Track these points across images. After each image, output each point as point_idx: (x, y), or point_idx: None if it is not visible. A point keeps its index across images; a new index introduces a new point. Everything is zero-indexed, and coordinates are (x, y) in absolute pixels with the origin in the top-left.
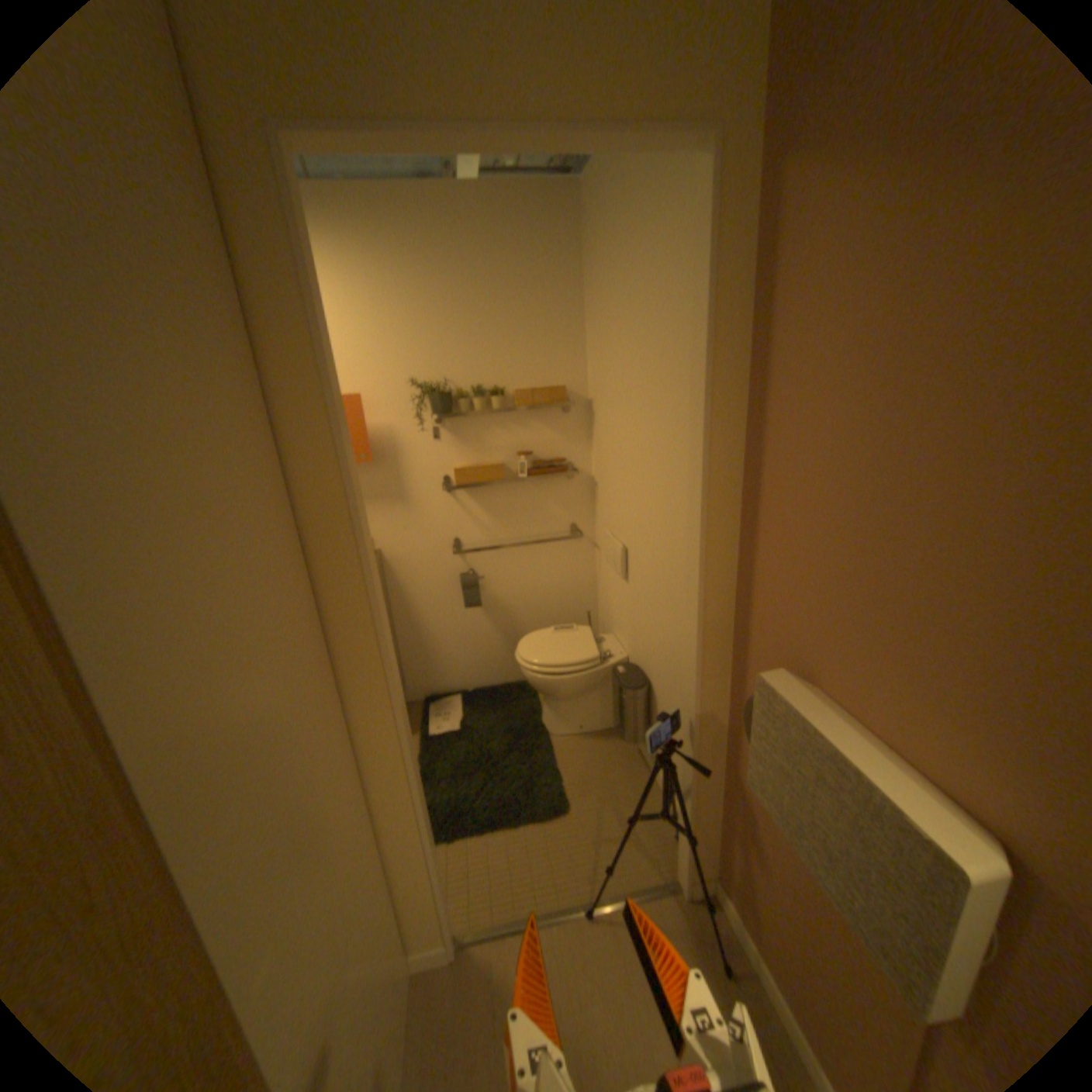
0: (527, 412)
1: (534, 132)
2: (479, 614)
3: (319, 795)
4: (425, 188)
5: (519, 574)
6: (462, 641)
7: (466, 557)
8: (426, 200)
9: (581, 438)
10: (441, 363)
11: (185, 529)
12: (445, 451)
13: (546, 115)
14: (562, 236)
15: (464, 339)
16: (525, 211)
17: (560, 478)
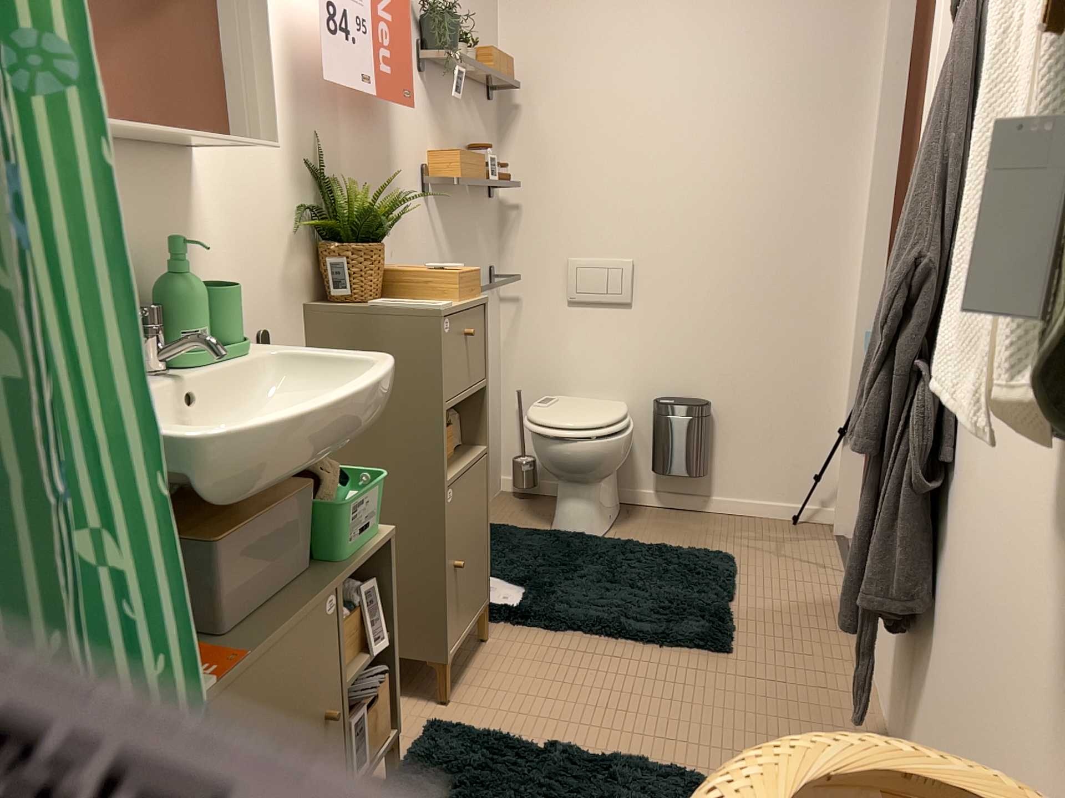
0: (472, 94)
1: None
2: None
3: None
4: None
5: None
6: None
7: None
8: None
9: (496, 146)
10: None
11: None
12: (426, 126)
13: None
14: None
15: None
16: None
17: (488, 199)
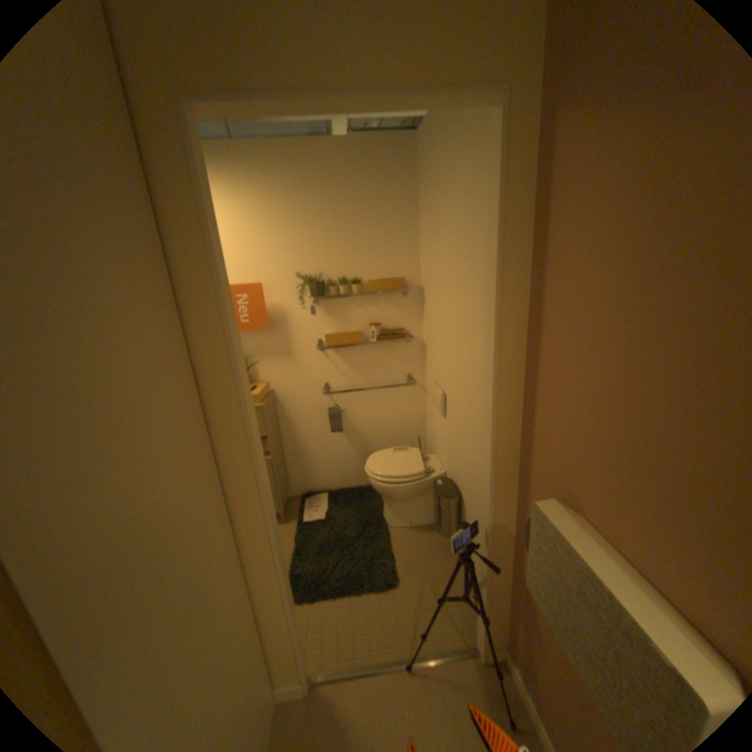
0: (378, 296)
1: (369, 98)
2: (342, 437)
3: (201, 578)
4: (309, 143)
5: (370, 410)
6: (330, 455)
7: (334, 396)
8: (310, 151)
9: (416, 314)
10: (318, 262)
11: (91, 389)
12: (320, 323)
13: (377, 86)
14: (404, 173)
15: (334, 245)
16: (377, 157)
17: (401, 343)
